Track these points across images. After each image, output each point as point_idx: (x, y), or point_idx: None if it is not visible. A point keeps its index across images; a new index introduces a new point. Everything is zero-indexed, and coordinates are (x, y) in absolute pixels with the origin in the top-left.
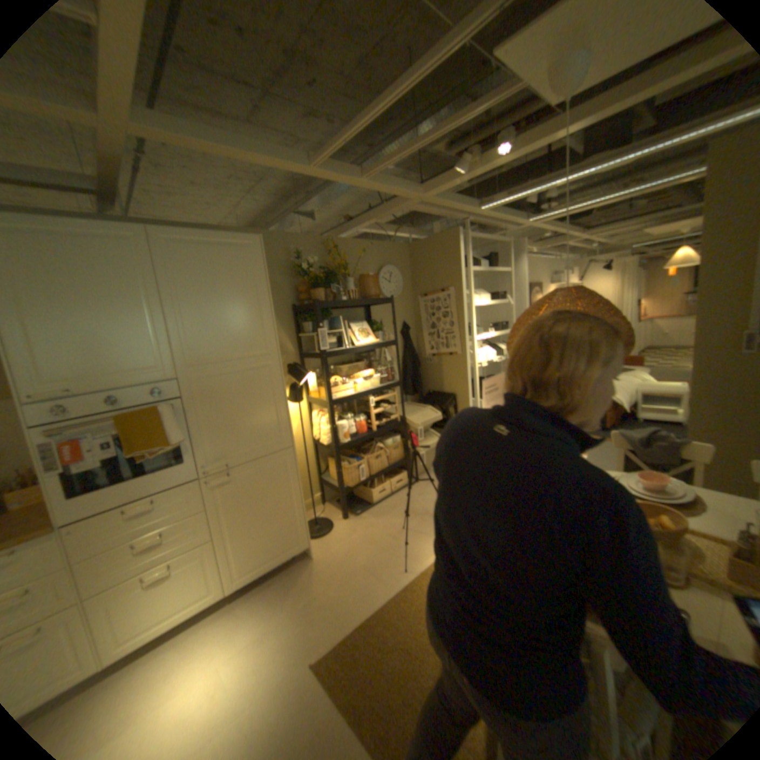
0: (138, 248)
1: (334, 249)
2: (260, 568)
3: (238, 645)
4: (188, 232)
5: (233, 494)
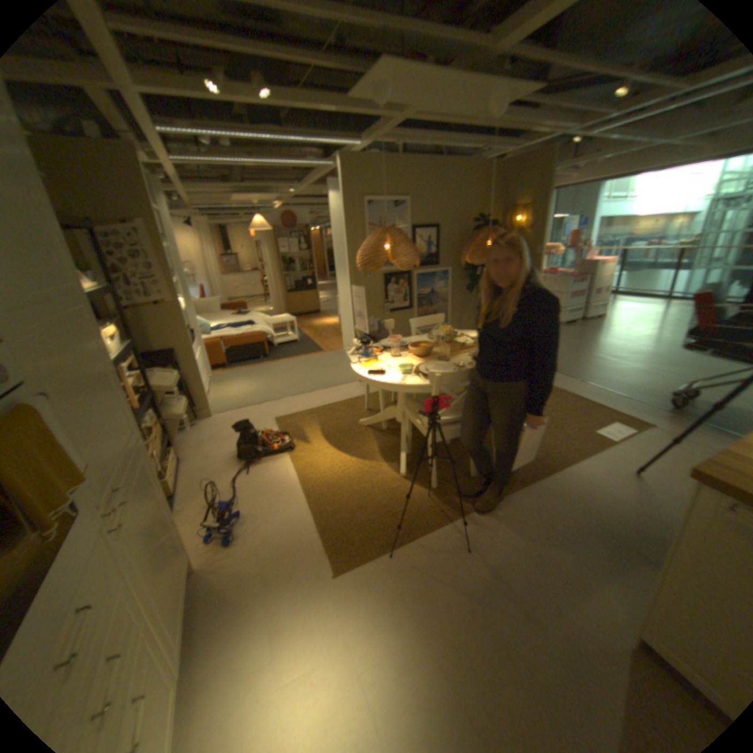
0: None
1: None
2: (179, 615)
3: (262, 662)
4: None
5: (133, 533)
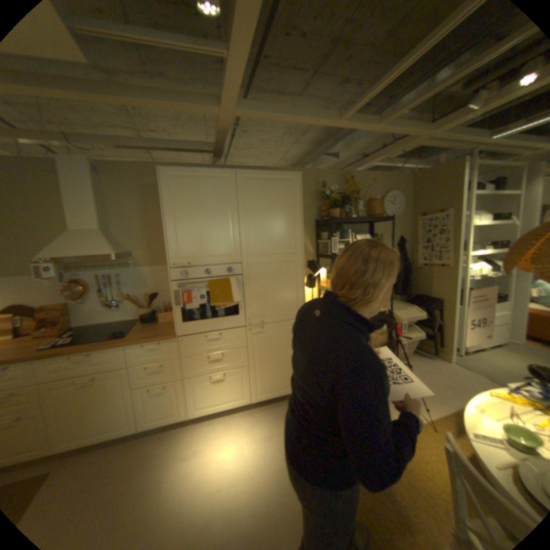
0: (230, 183)
1: (351, 179)
2: (274, 393)
3: (256, 437)
4: (257, 173)
5: (263, 341)
